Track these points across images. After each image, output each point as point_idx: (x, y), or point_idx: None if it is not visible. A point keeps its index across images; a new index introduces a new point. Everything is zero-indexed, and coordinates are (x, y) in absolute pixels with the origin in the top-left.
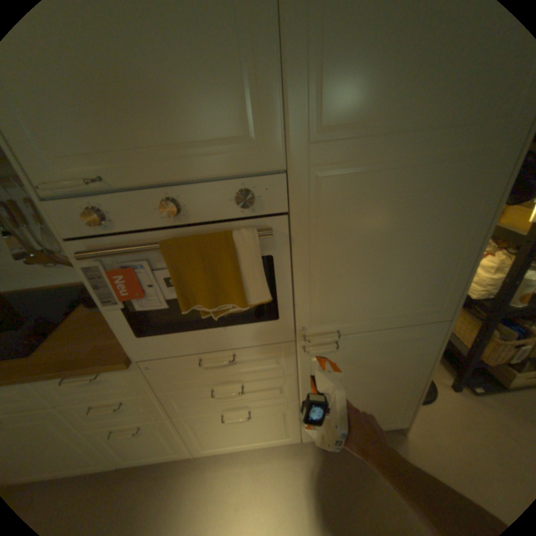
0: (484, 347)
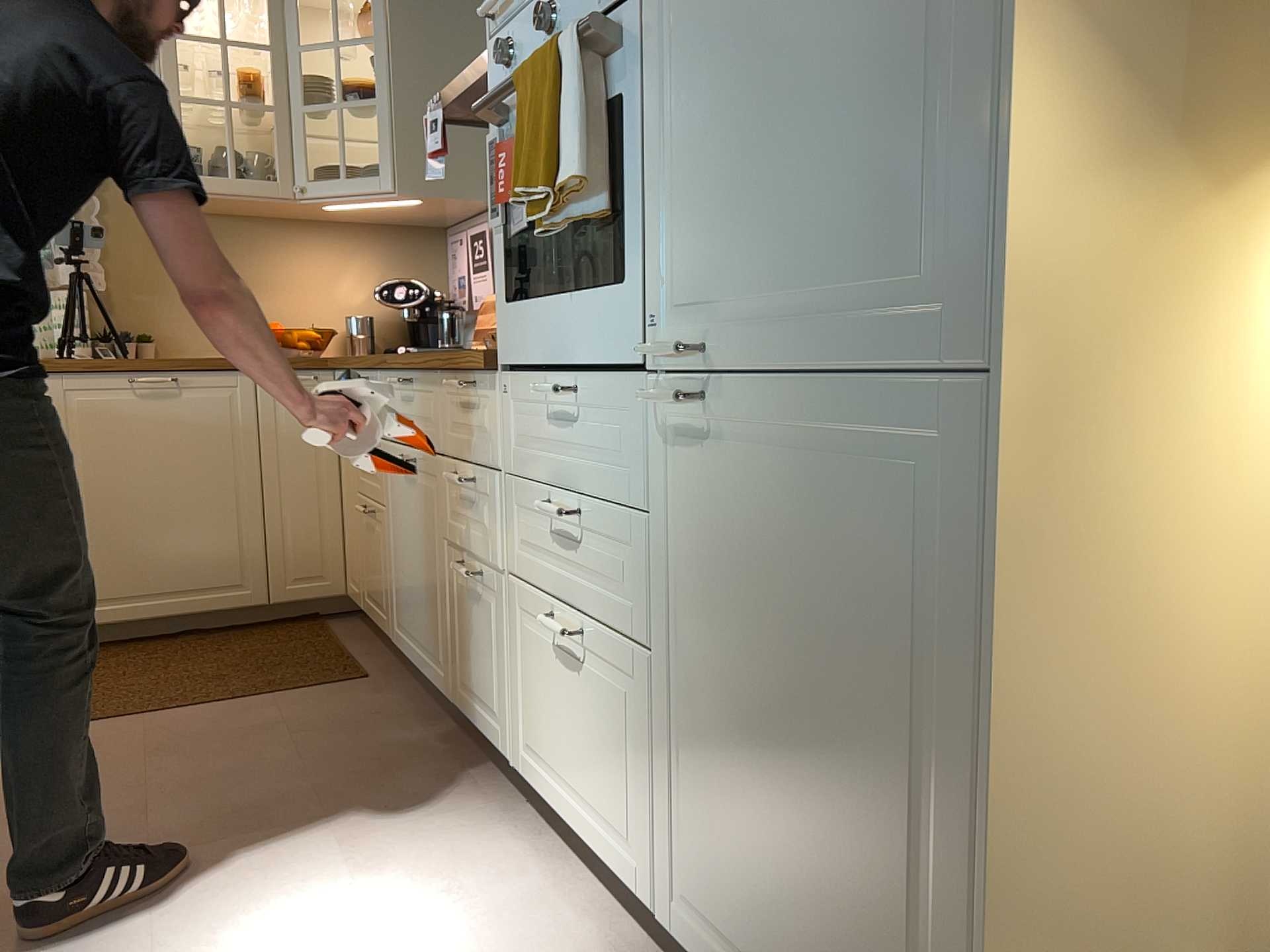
0: None
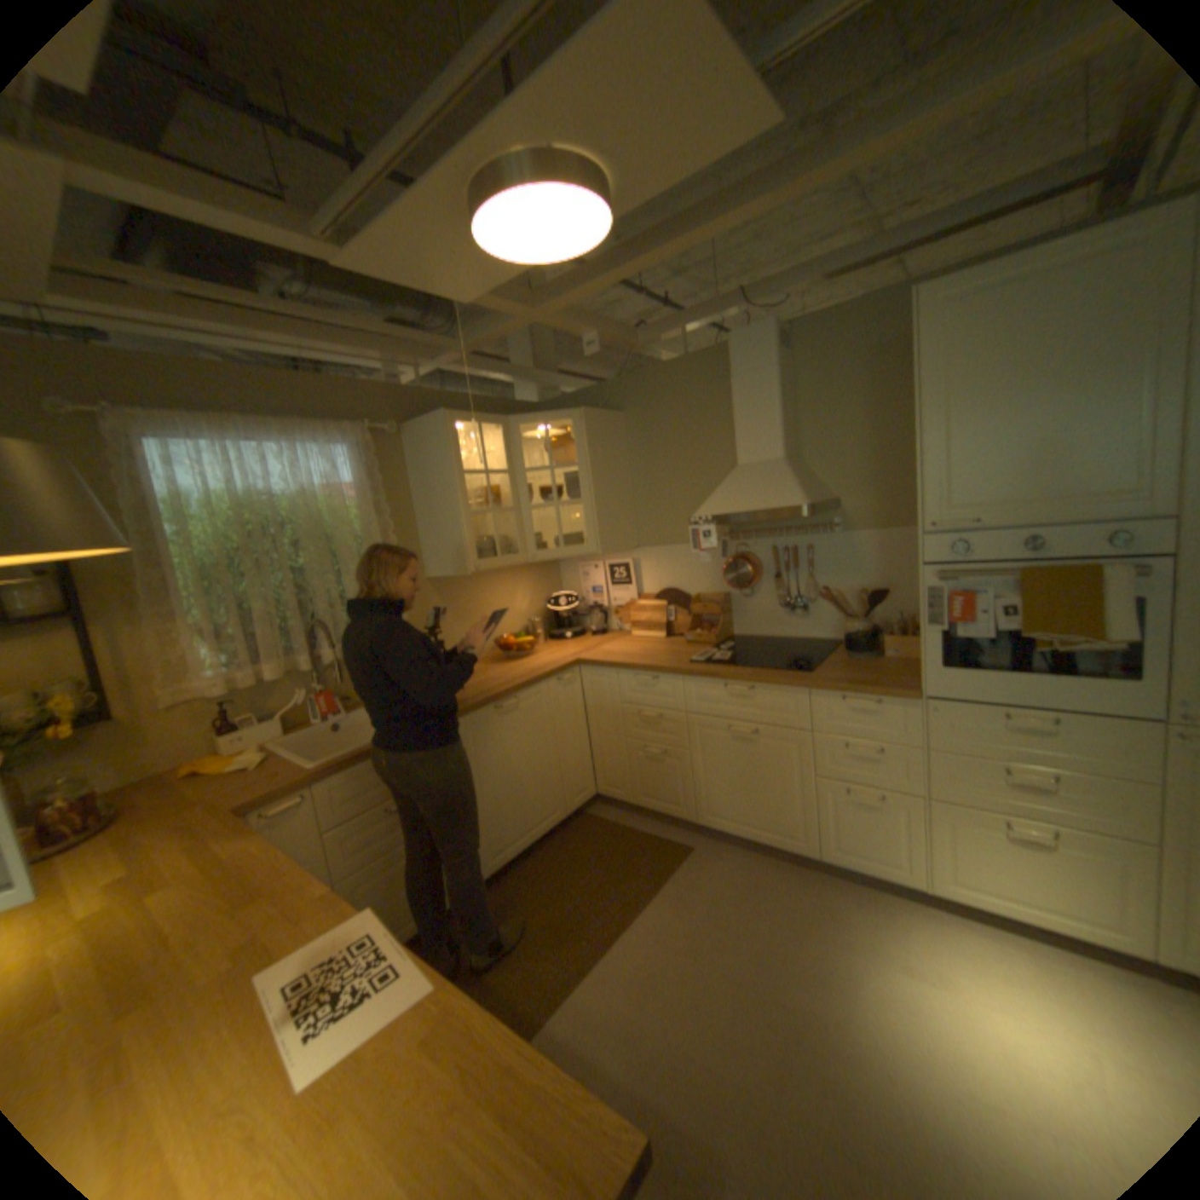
0: None
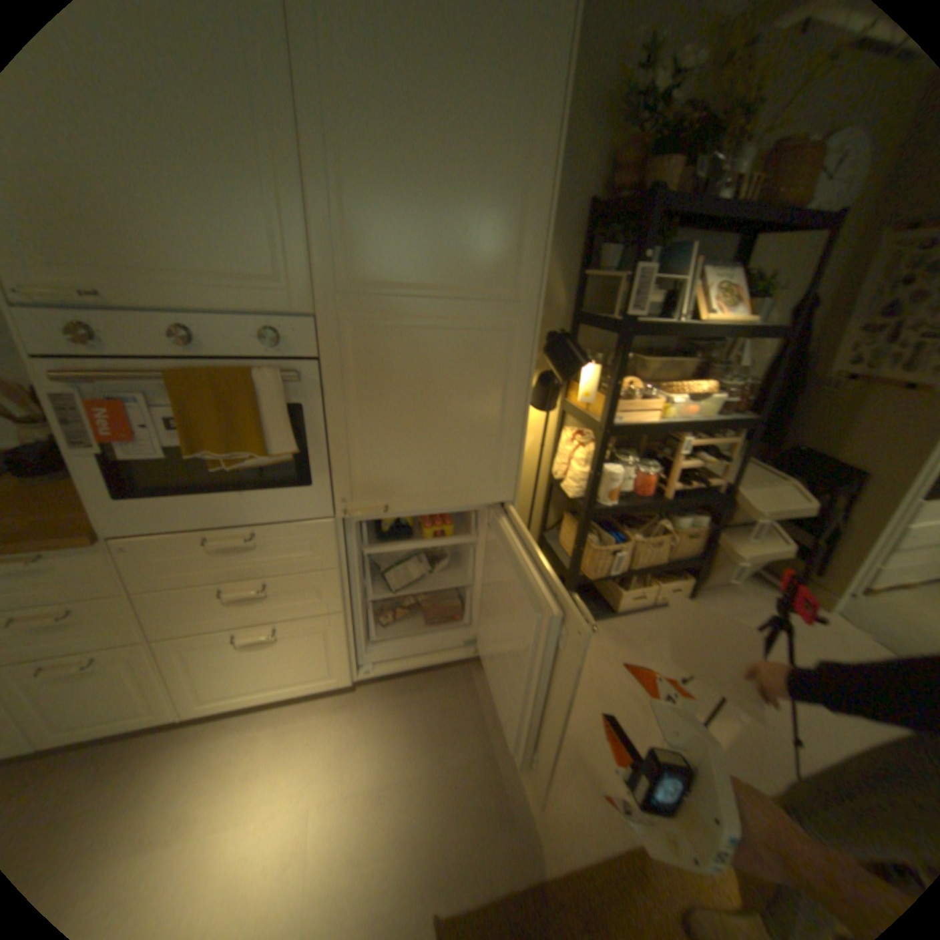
0: (581, 557)
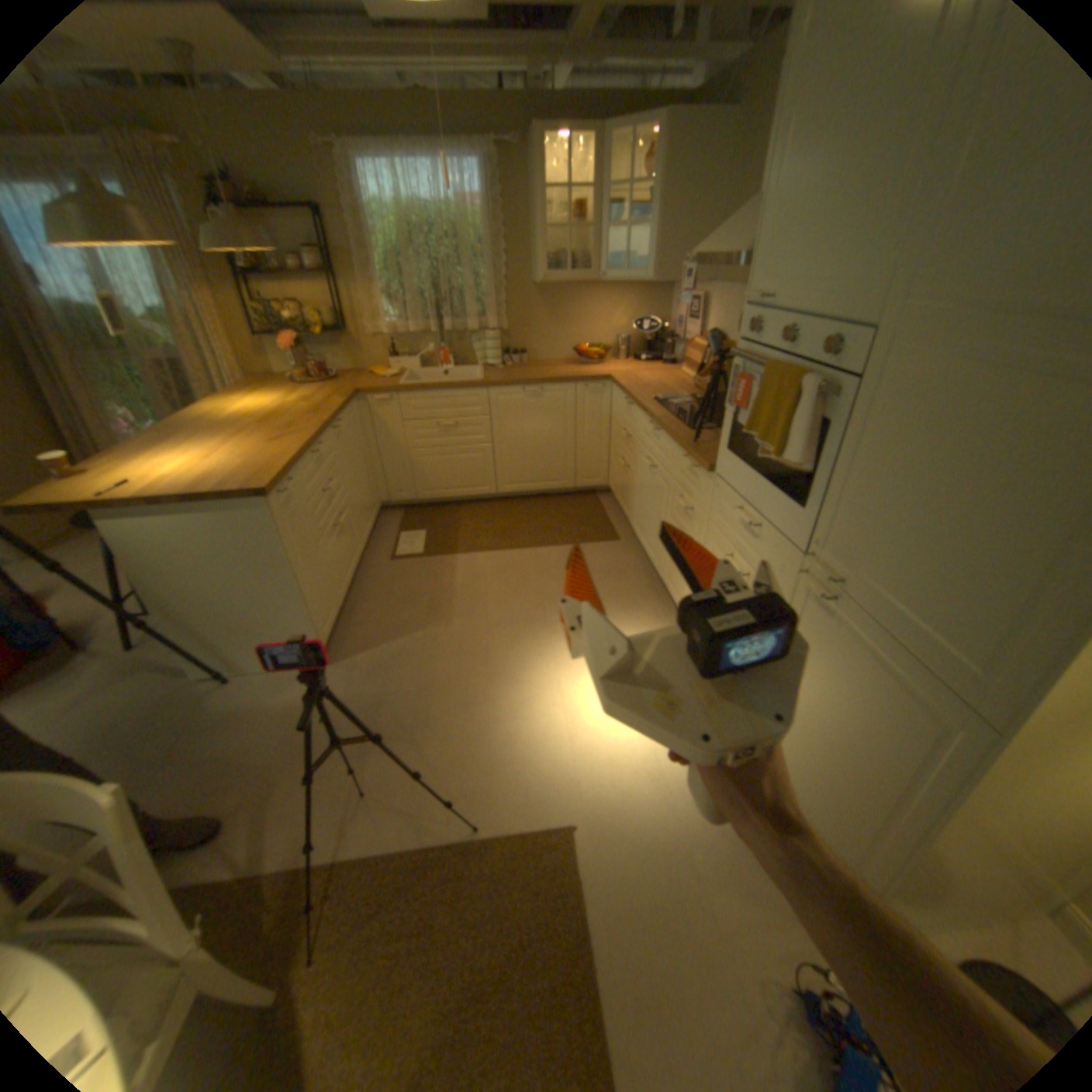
0: None
